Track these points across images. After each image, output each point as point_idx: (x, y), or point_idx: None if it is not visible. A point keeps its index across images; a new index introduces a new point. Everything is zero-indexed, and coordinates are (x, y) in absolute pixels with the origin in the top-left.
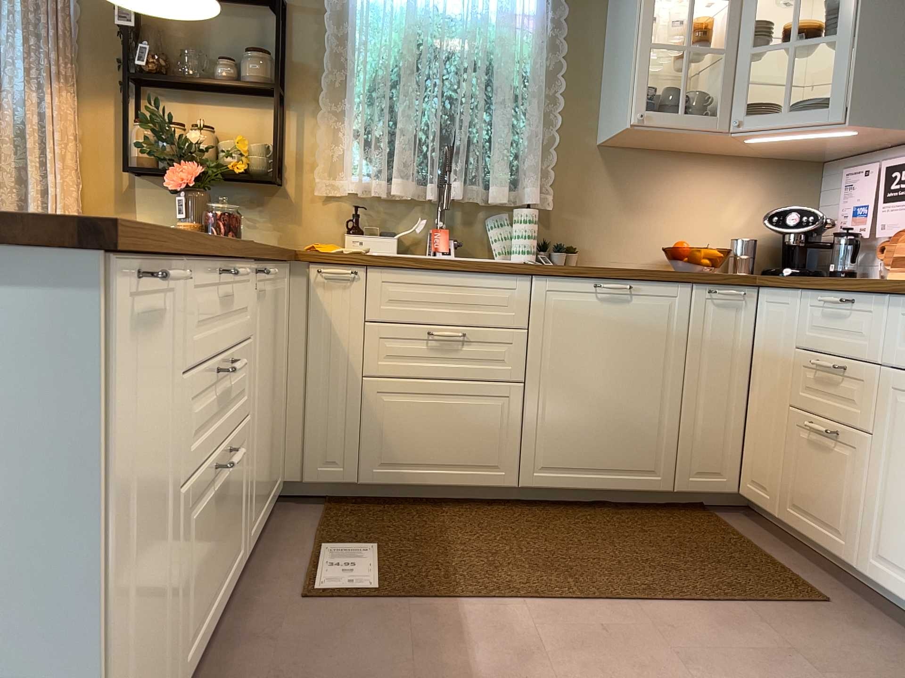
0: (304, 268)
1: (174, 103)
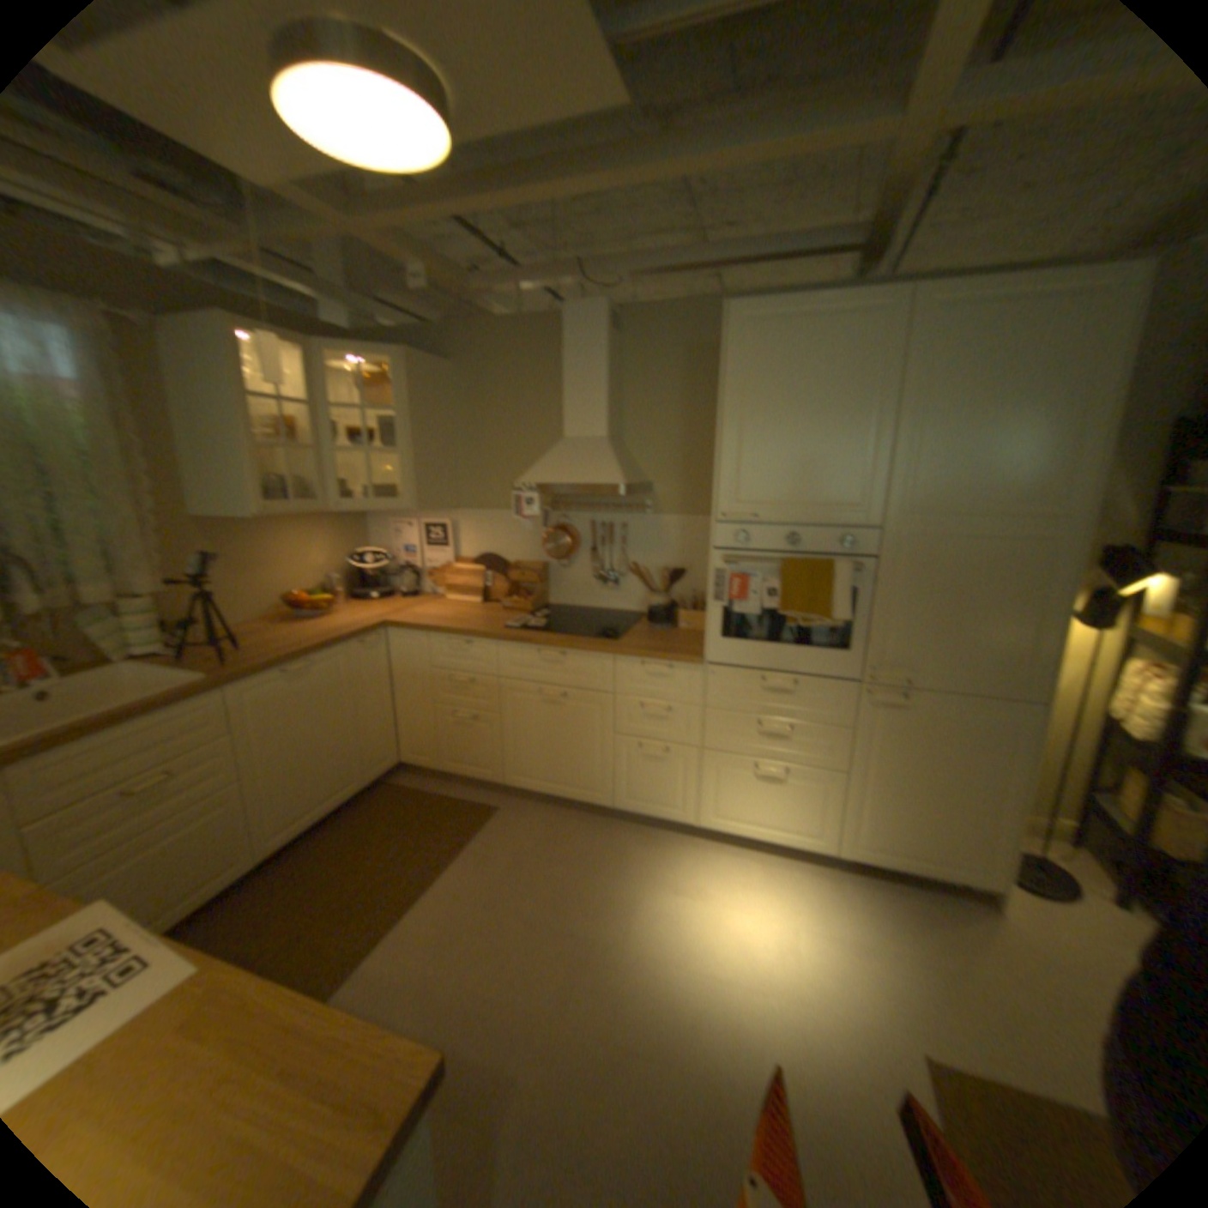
0: None
1: None
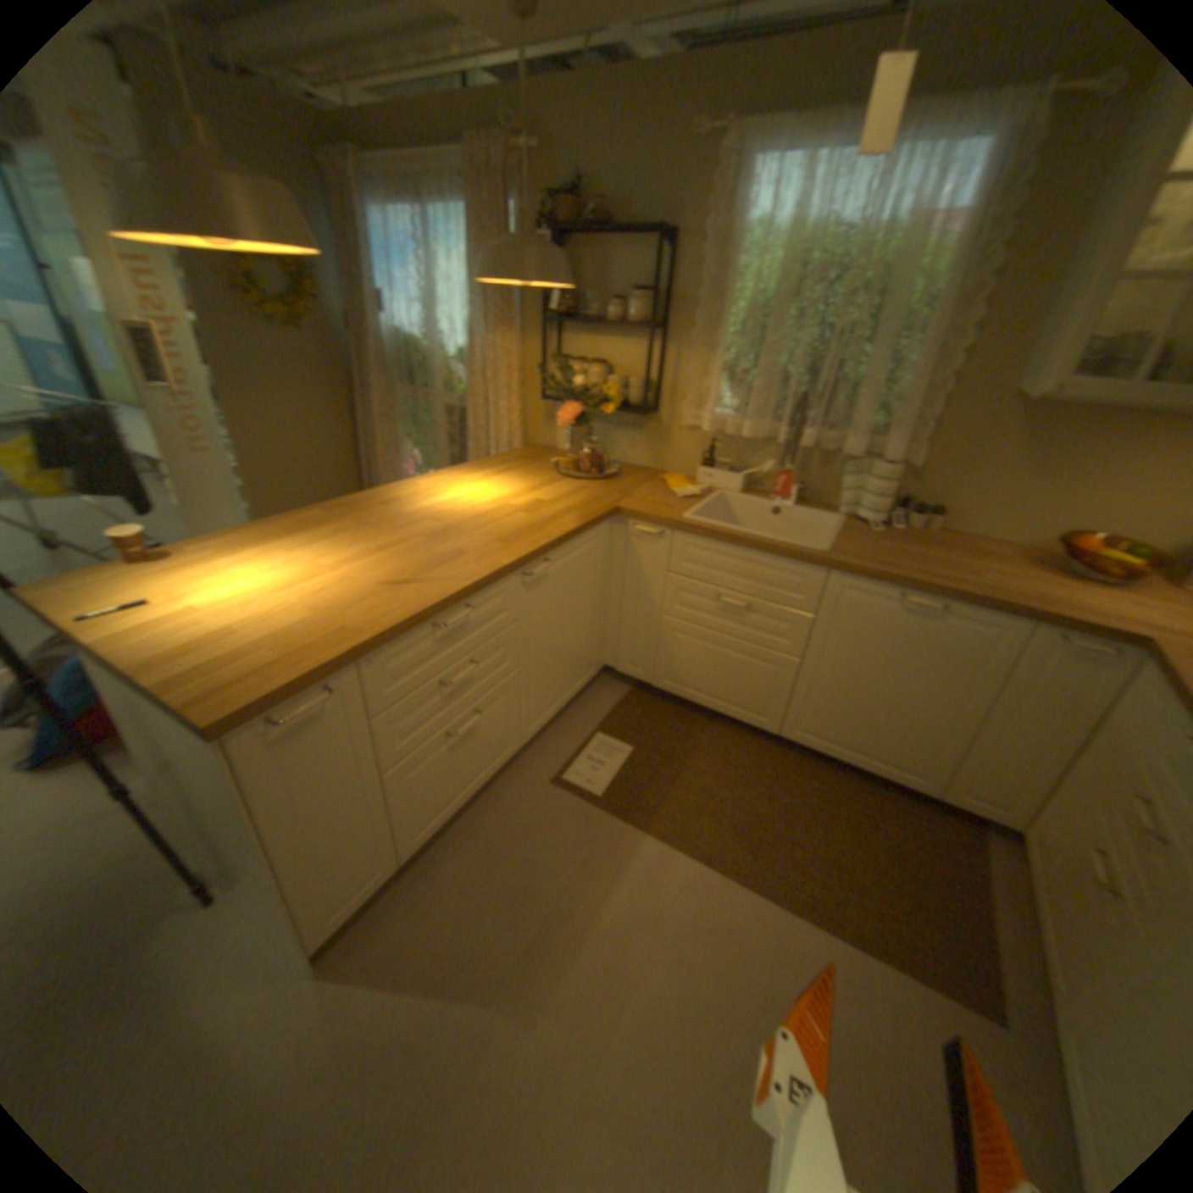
0: (627, 520)
1: (582, 334)
